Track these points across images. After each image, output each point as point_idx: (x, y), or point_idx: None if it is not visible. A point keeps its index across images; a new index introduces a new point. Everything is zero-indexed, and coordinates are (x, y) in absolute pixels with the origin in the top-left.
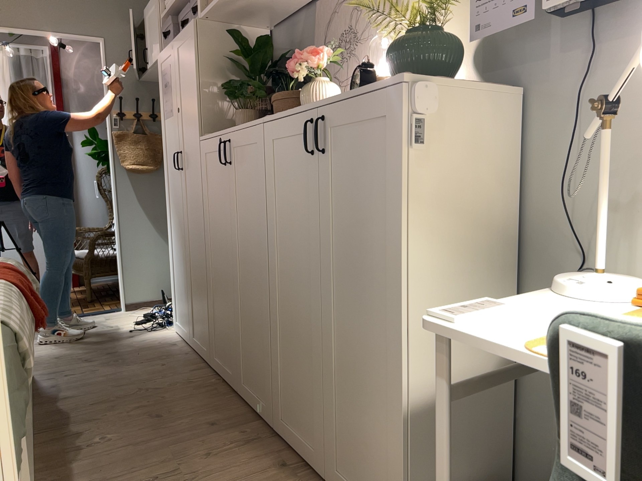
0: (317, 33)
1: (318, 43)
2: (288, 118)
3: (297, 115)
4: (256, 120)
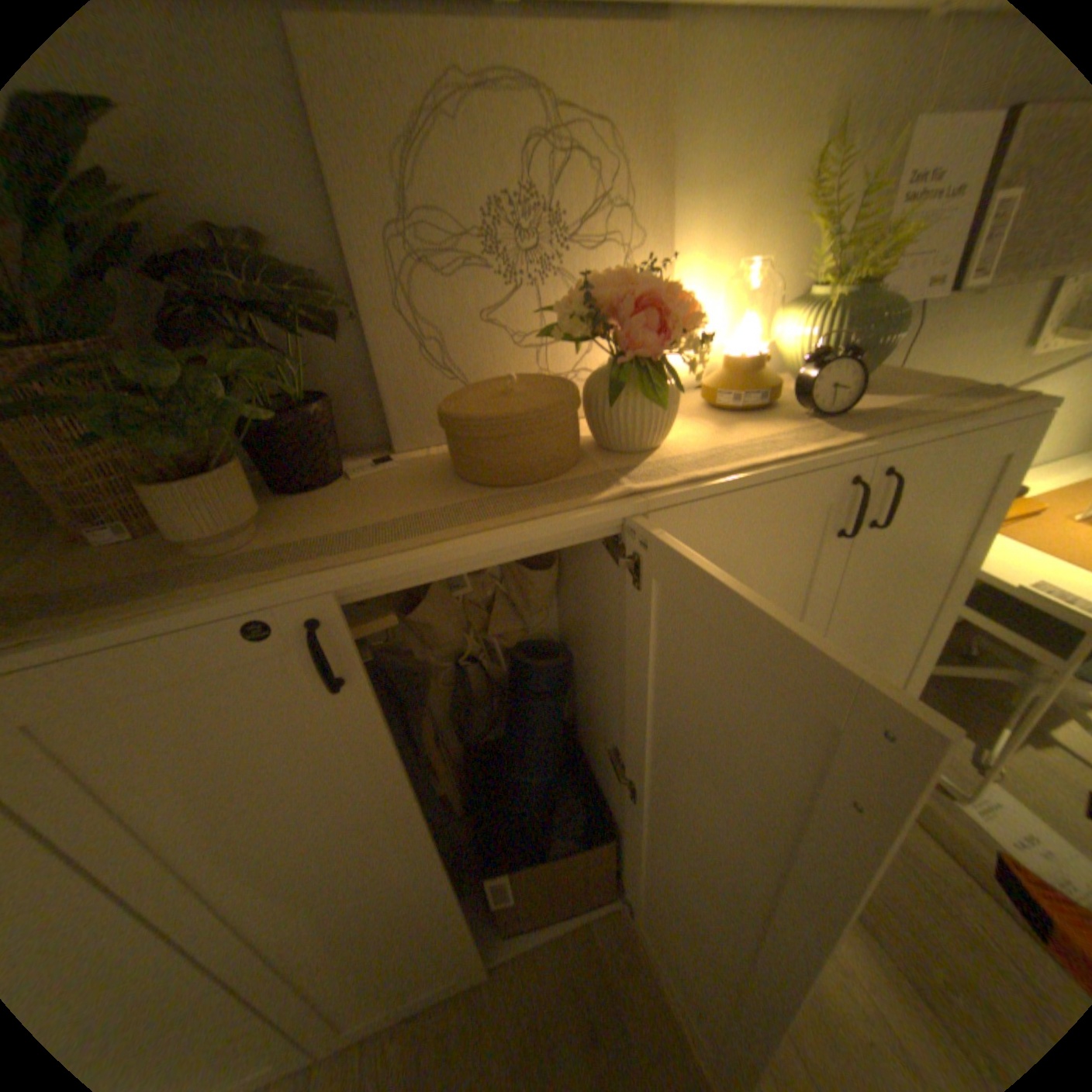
0: (331, 151)
1: (359, 196)
2: (773, 483)
3: (811, 473)
4: (579, 506)
